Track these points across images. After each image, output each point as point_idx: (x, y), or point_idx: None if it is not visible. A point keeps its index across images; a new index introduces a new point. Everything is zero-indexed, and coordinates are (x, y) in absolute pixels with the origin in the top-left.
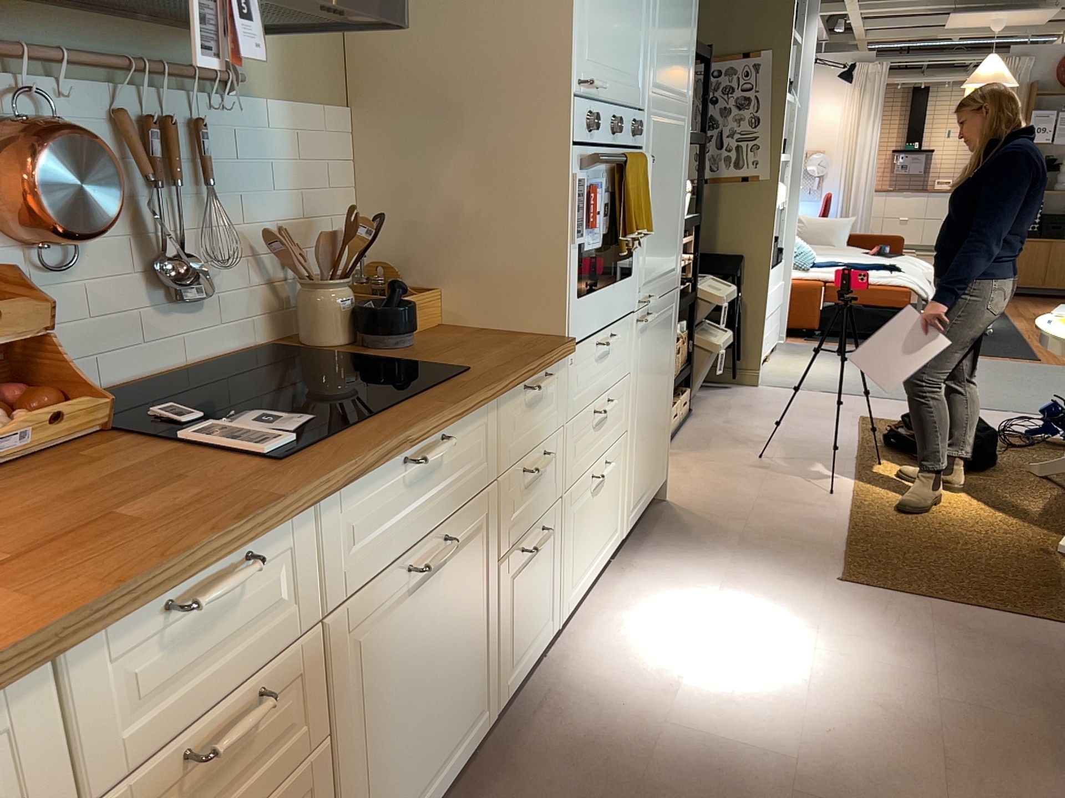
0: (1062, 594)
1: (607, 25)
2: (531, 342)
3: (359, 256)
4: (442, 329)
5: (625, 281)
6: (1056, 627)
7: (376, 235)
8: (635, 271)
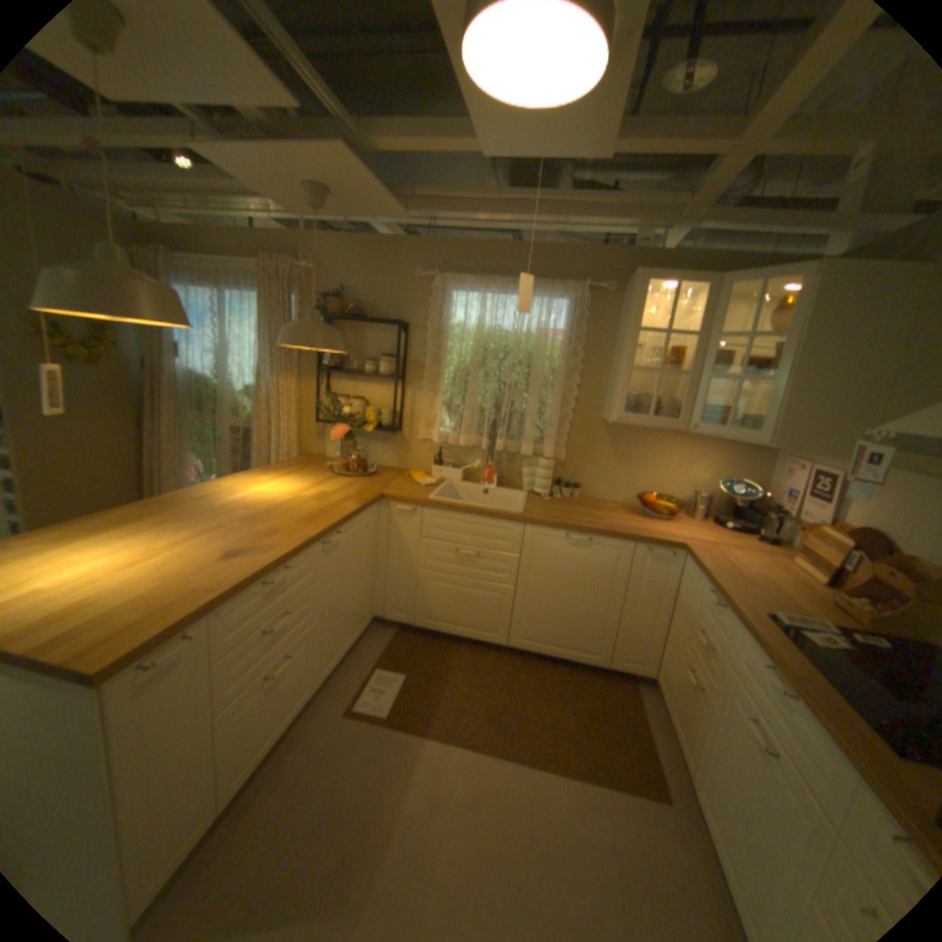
0: None
1: None
2: None
3: None
4: None
5: None
6: None
7: None
8: None
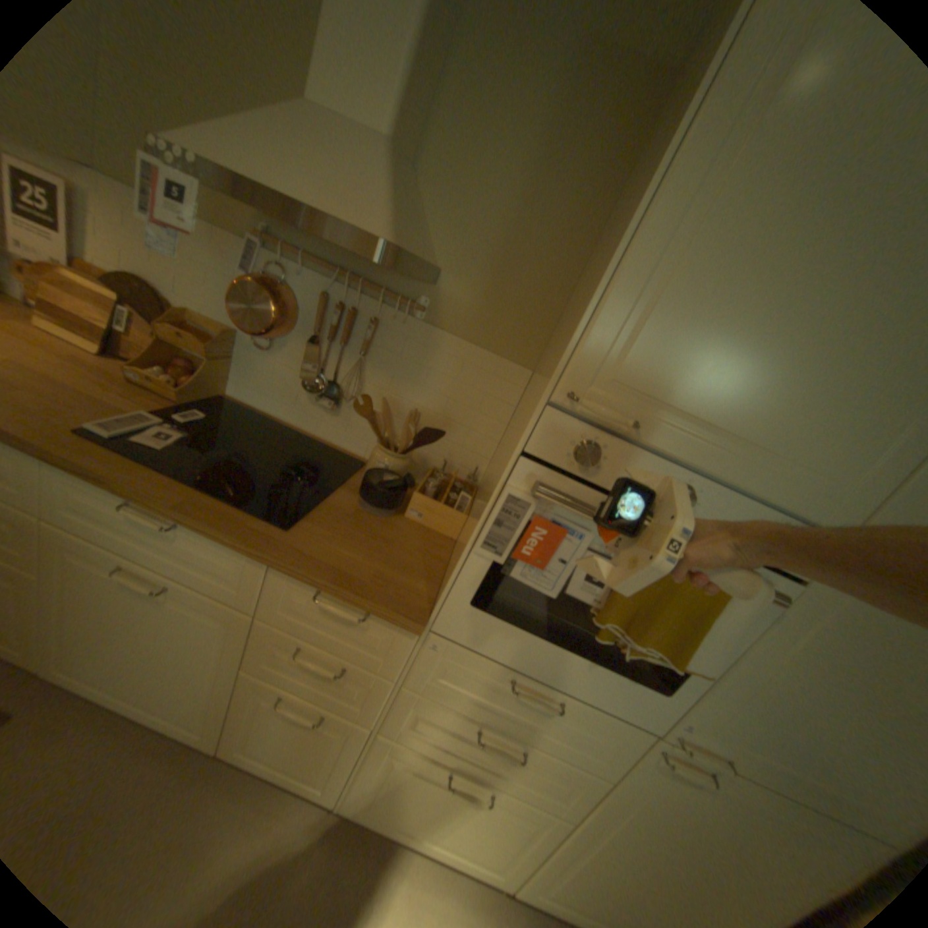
0: None
1: (718, 356)
2: (398, 587)
3: (413, 447)
4: (437, 539)
5: (638, 686)
6: None
7: (421, 438)
8: (683, 700)
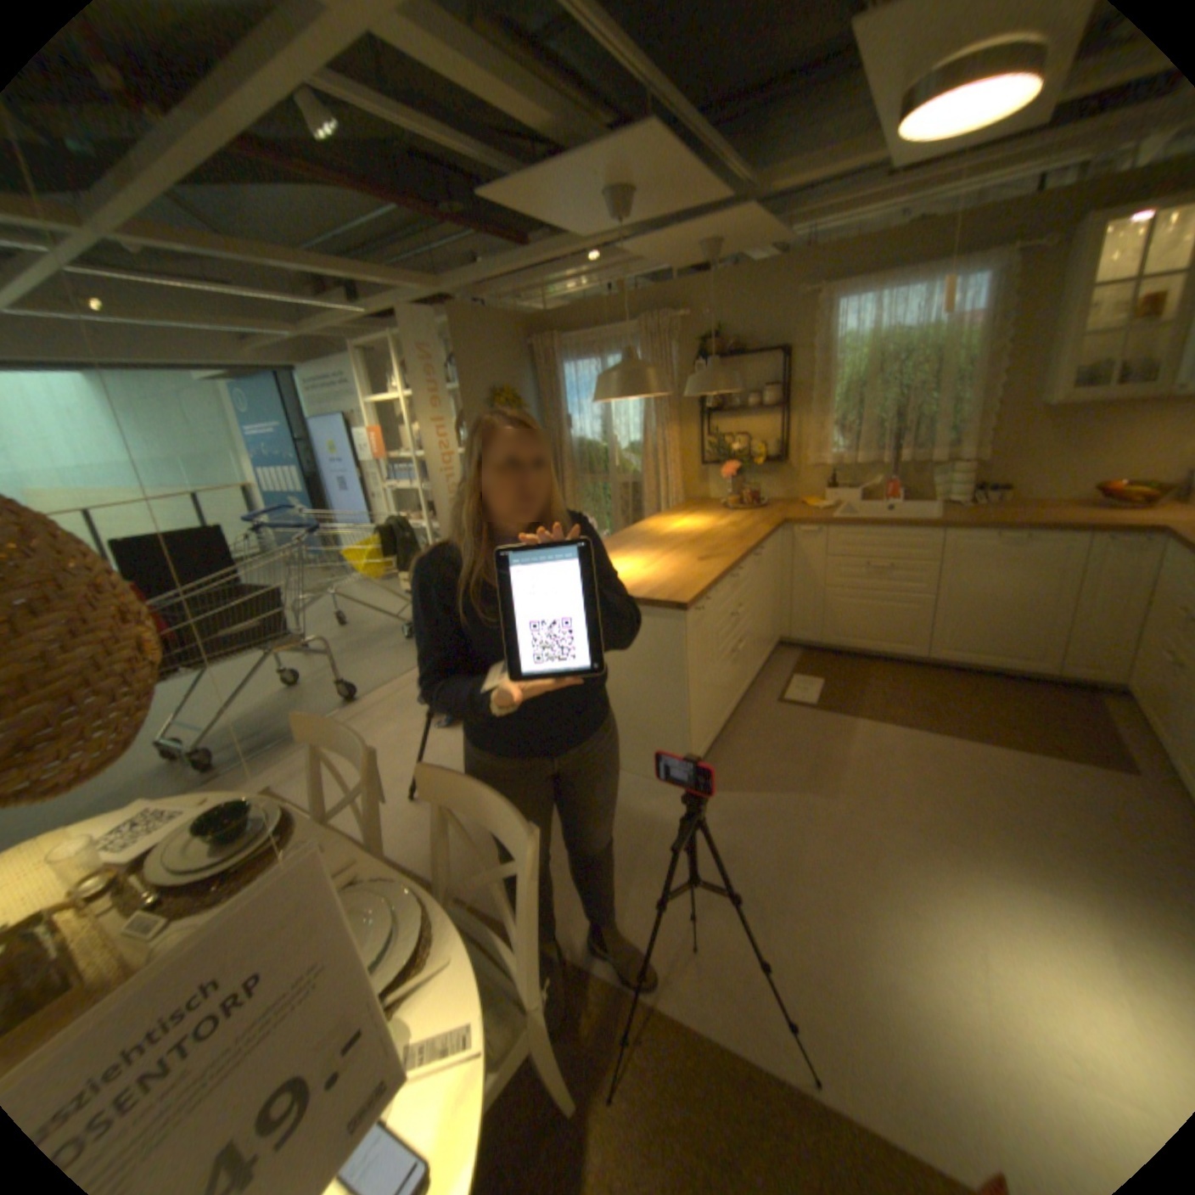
0: (652, 1104)
1: None
2: None
3: None
4: None
5: None
6: (703, 1030)
7: None
8: None
